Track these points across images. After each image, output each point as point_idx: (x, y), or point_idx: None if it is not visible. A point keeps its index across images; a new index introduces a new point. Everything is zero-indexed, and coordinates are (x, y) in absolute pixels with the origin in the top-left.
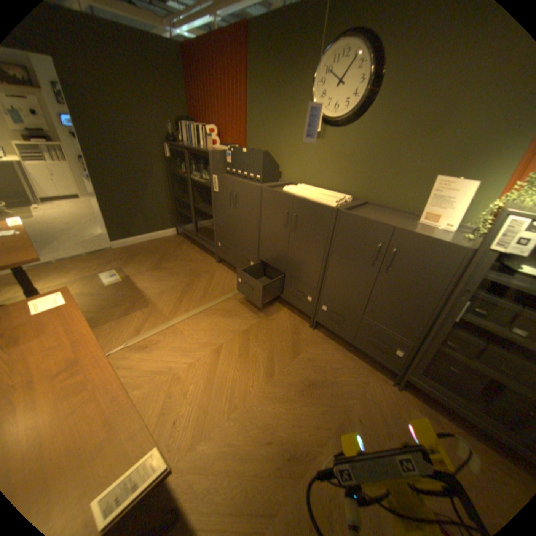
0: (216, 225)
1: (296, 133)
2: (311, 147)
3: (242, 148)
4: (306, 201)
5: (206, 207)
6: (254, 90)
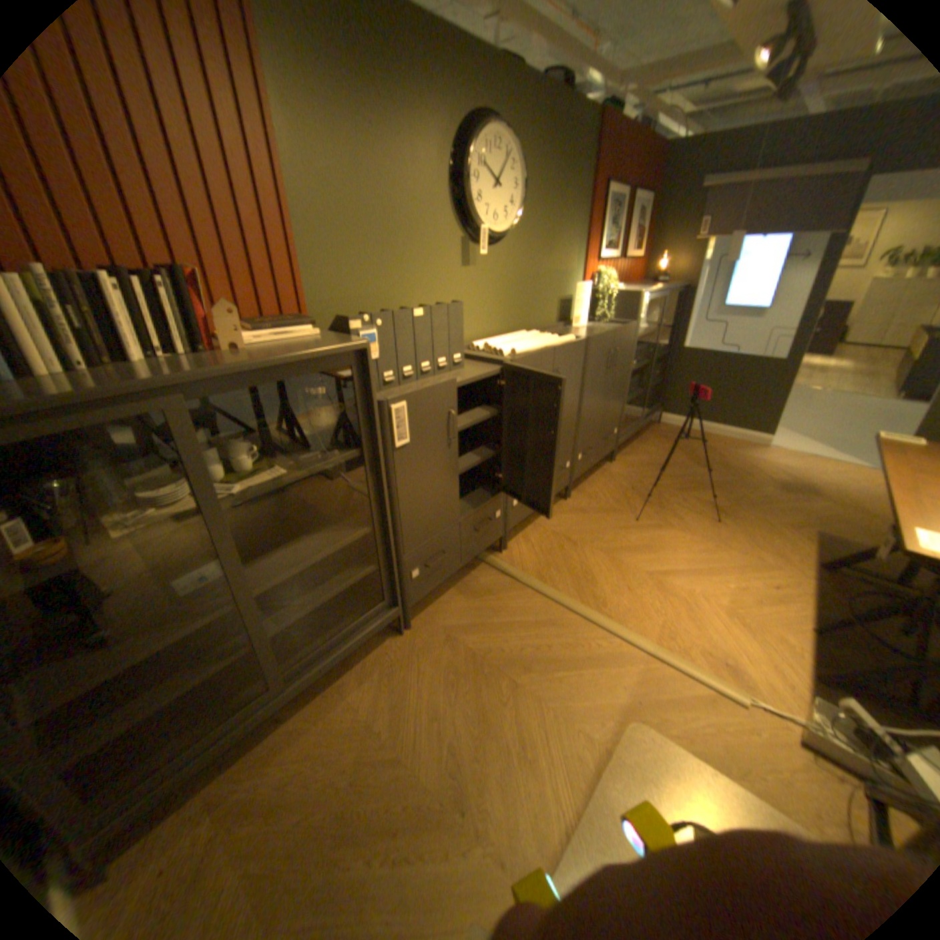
0: (402, 537)
1: (434, 261)
2: (462, 281)
3: (412, 310)
4: (566, 346)
5: (287, 557)
6: (307, 154)
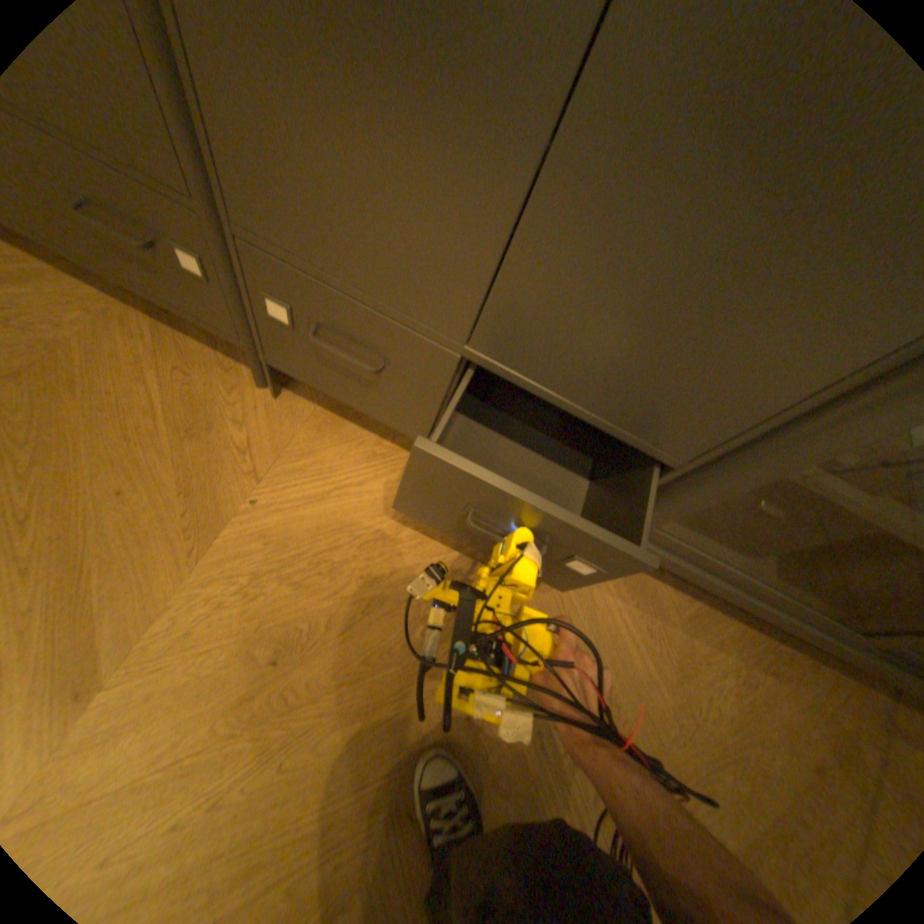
0: None
1: None
2: None
3: None
4: None
5: None
6: None
